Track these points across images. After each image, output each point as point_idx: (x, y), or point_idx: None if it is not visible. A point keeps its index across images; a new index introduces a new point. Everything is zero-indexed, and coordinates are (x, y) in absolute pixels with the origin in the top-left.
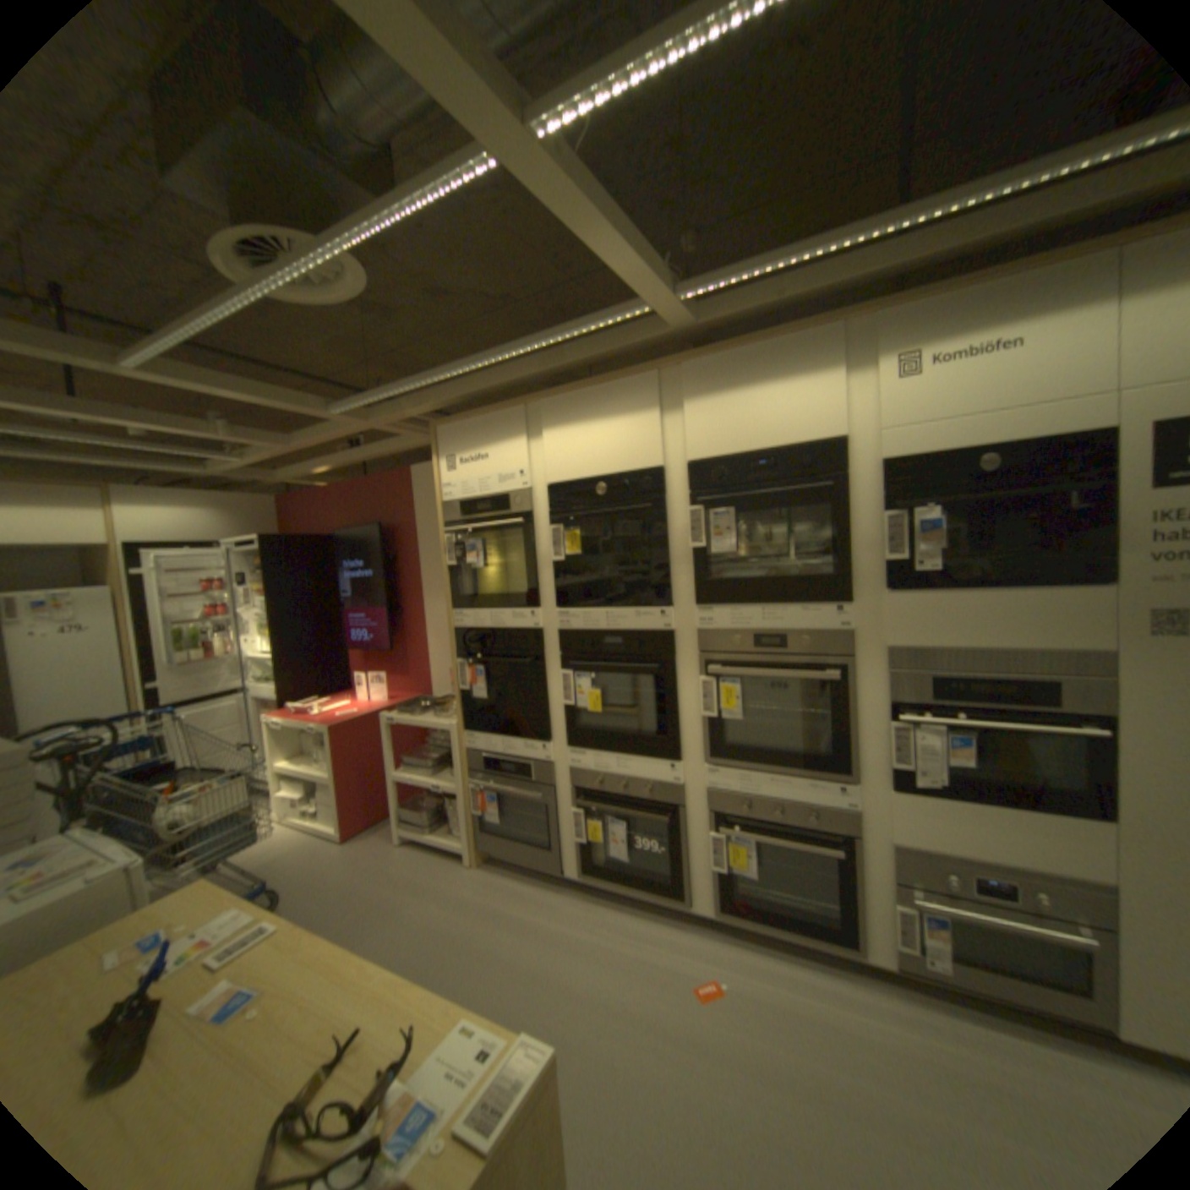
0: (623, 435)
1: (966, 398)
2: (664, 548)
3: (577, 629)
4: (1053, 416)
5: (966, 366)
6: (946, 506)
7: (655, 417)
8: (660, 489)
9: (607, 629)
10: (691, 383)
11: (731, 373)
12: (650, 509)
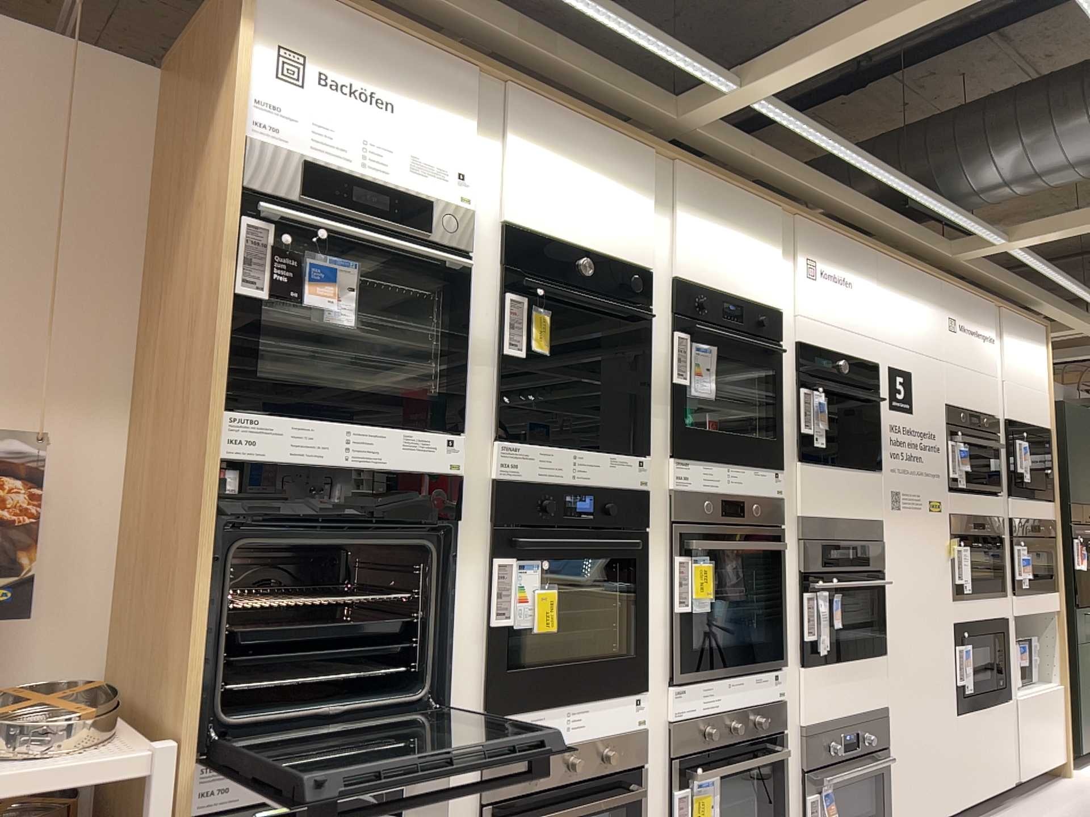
0: (616, 212)
1: (823, 313)
2: (642, 373)
3: (531, 474)
4: (850, 345)
5: (822, 289)
6: (822, 391)
7: (647, 210)
8: (645, 298)
9: (573, 477)
10: (681, 195)
11: (710, 207)
12: (651, 319)
